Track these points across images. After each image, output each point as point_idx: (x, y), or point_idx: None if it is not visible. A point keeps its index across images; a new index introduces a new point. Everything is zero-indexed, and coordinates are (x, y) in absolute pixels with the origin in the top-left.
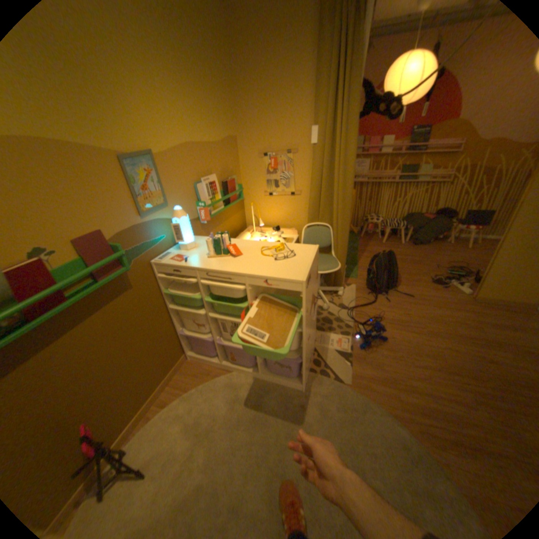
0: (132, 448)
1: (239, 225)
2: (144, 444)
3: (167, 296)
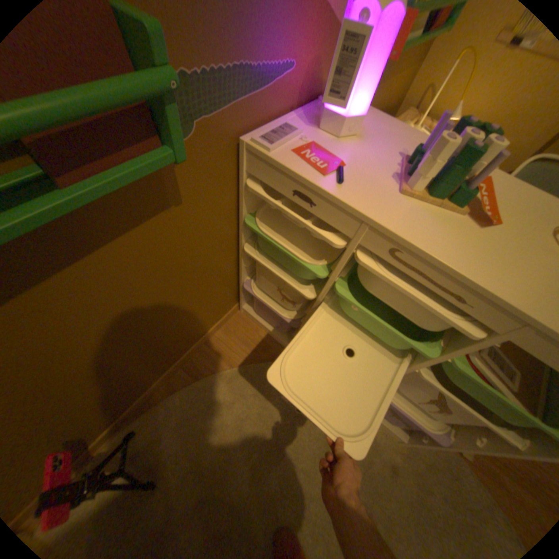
0: (143, 430)
1: (397, 98)
2: (161, 431)
3: (247, 226)
